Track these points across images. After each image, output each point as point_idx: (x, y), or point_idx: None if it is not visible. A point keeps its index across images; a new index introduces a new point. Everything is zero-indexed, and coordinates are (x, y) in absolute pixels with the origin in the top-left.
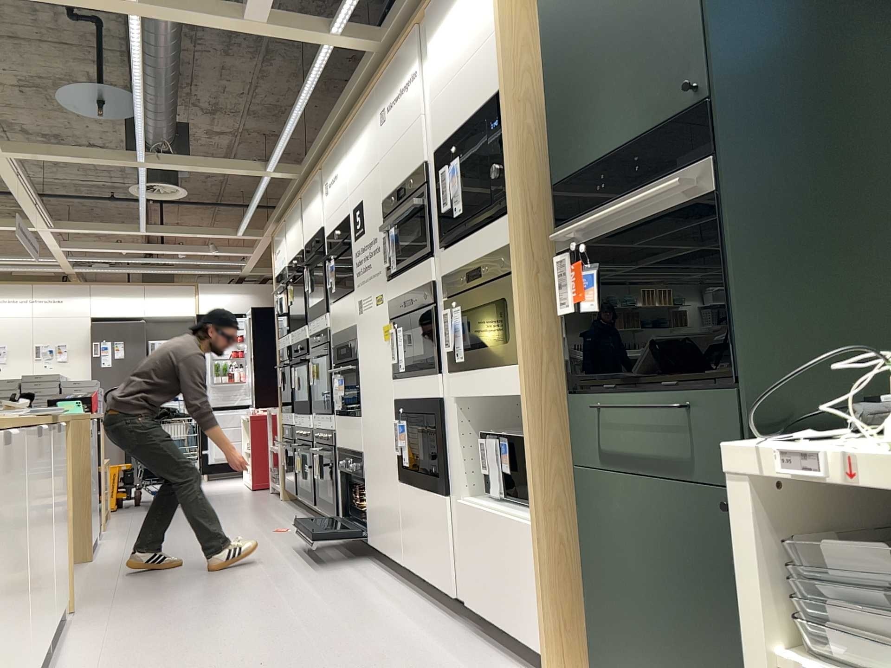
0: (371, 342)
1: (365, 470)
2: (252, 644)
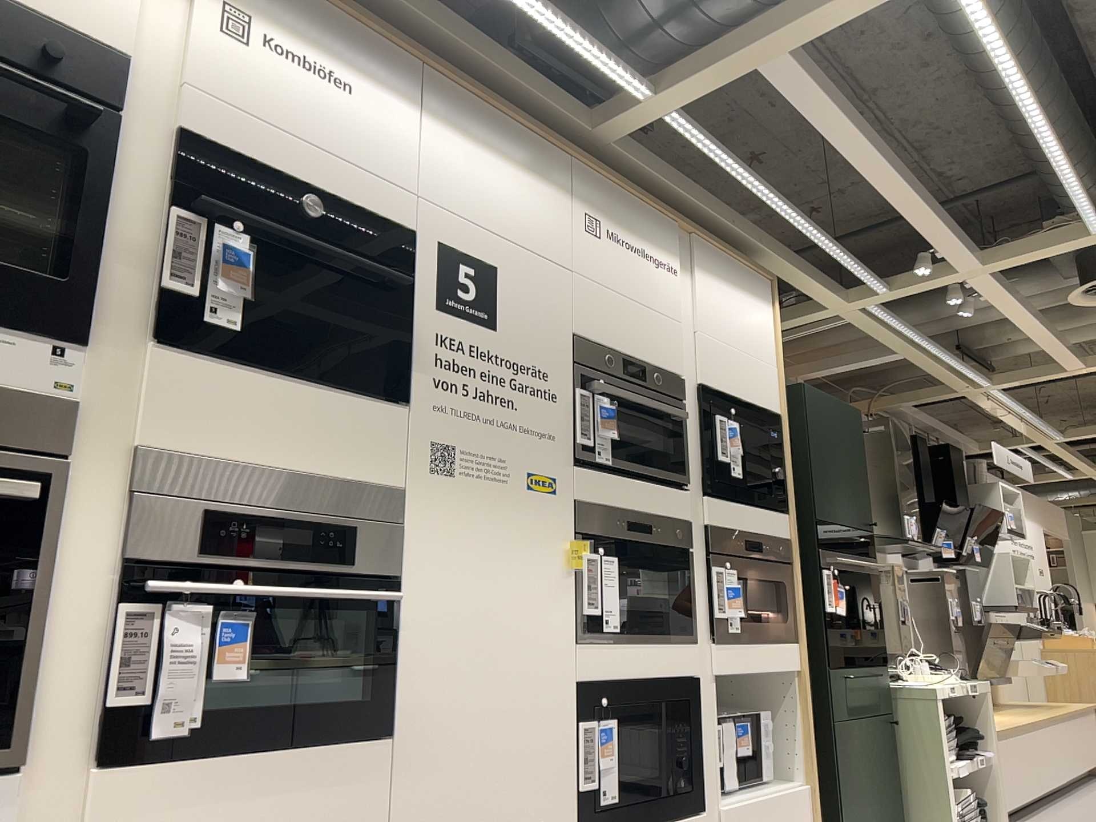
0: (493, 554)
1: None
2: None
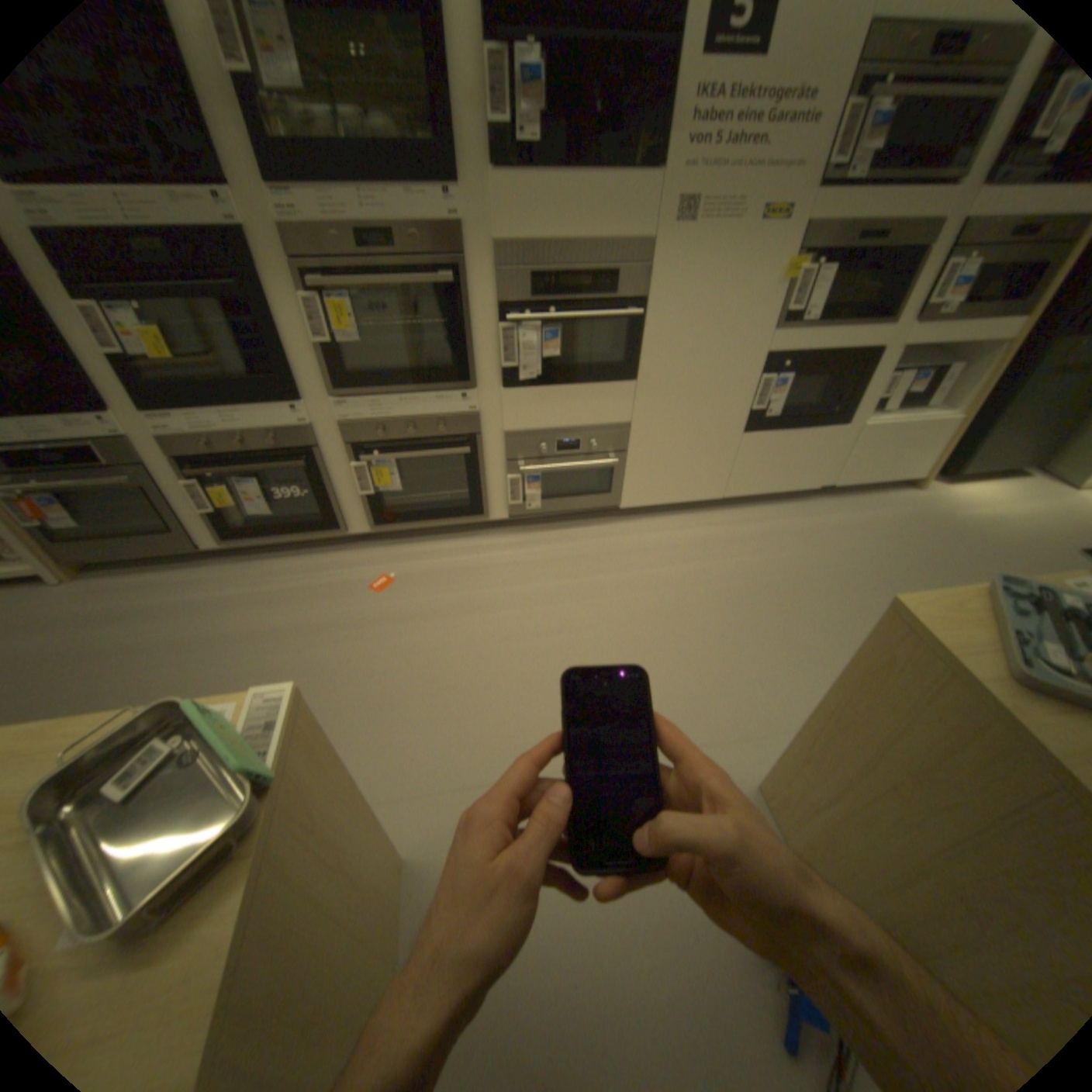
0: (718, 276)
1: (635, 441)
2: (857, 602)
